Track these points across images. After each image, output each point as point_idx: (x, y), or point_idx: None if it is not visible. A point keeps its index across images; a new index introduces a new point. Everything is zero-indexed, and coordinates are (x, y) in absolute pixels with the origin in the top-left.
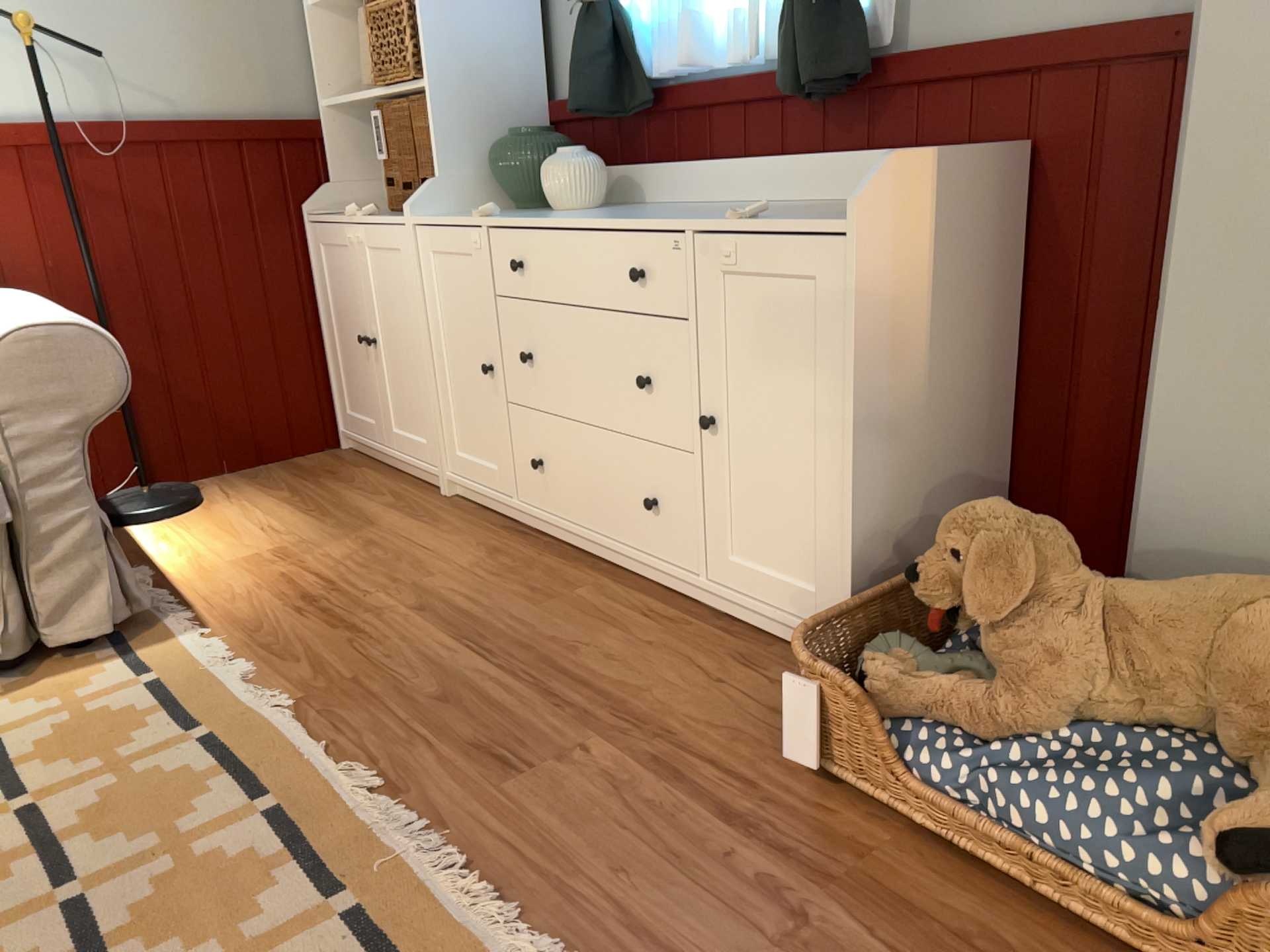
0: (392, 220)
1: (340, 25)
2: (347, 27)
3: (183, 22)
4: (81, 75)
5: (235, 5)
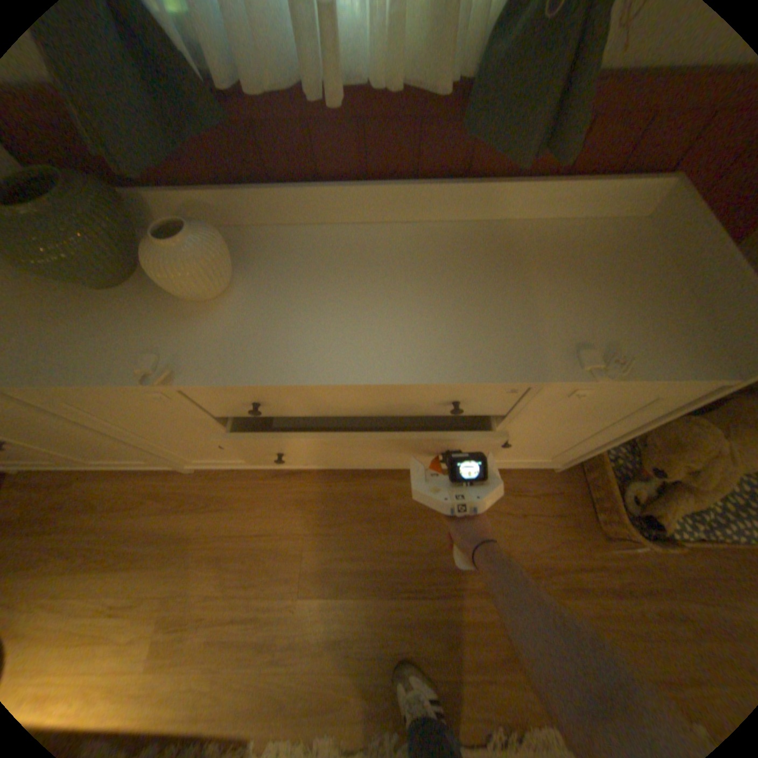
0: None
1: None
2: None
3: None
4: None
5: None
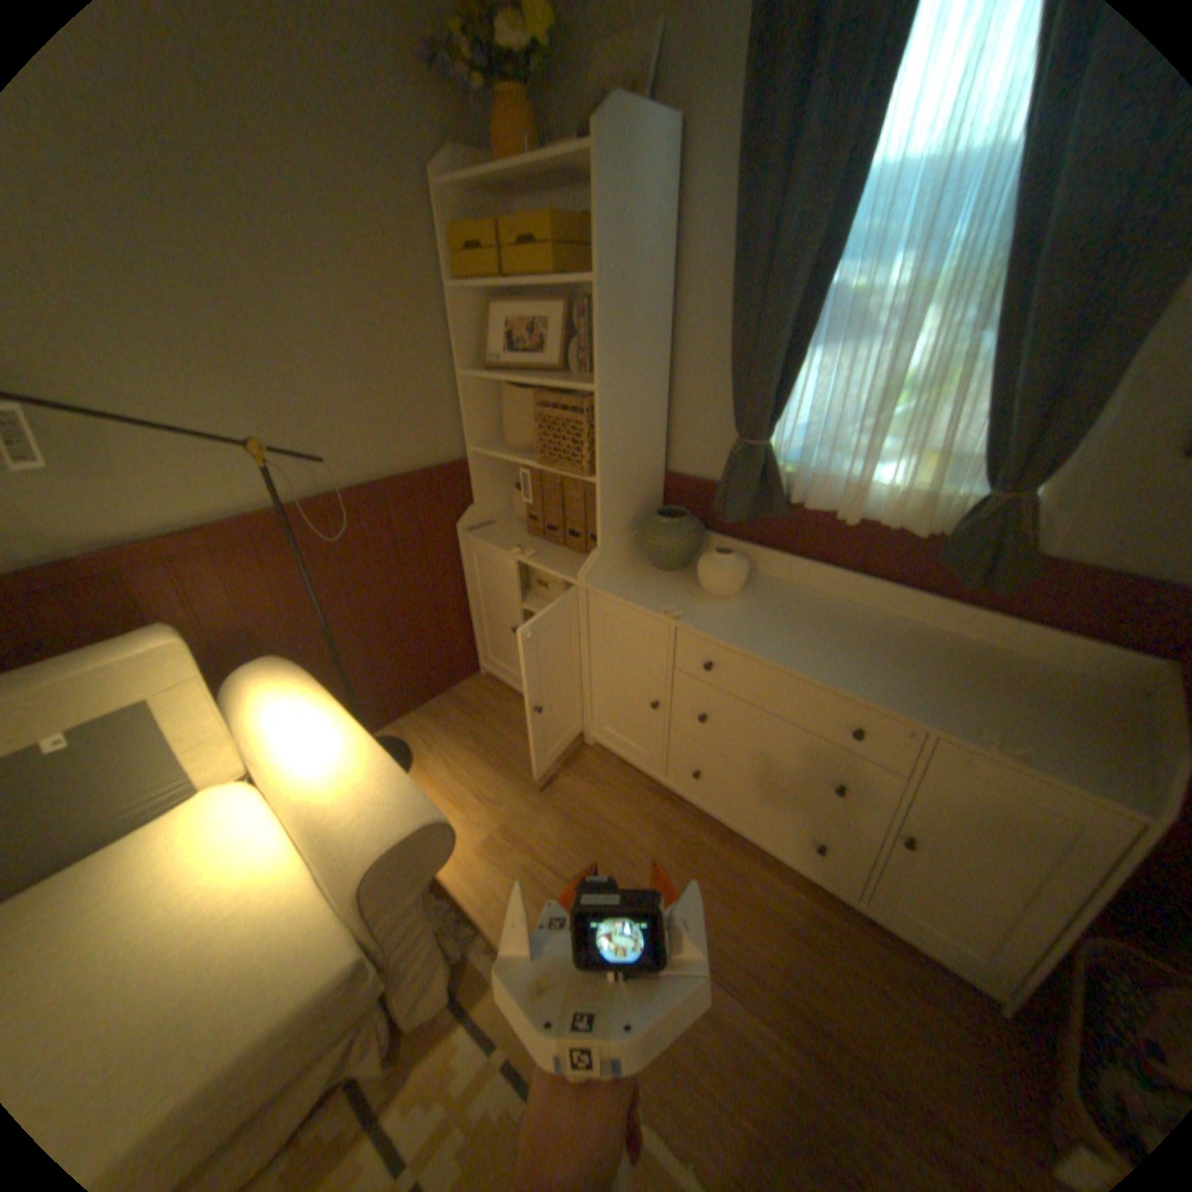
0: (557, 567)
1: (482, 382)
2: (487, 382)
3: (366, 395)
4: (293, 459)
5: (404, 375)
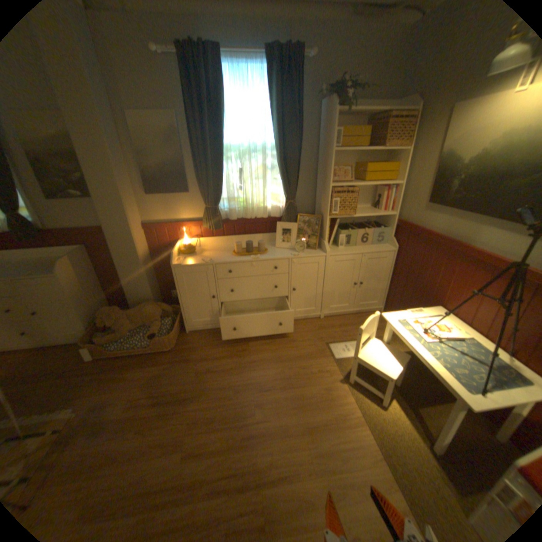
0: None
1: None
2: None
3: None
4: None
5: None
